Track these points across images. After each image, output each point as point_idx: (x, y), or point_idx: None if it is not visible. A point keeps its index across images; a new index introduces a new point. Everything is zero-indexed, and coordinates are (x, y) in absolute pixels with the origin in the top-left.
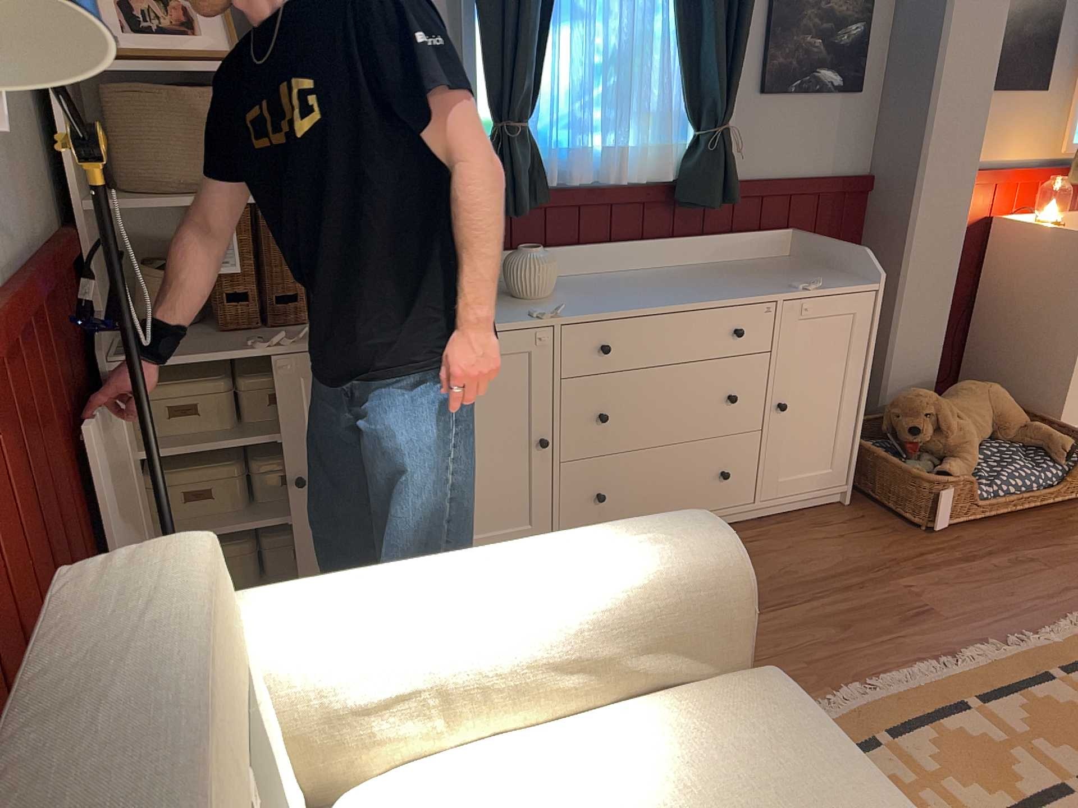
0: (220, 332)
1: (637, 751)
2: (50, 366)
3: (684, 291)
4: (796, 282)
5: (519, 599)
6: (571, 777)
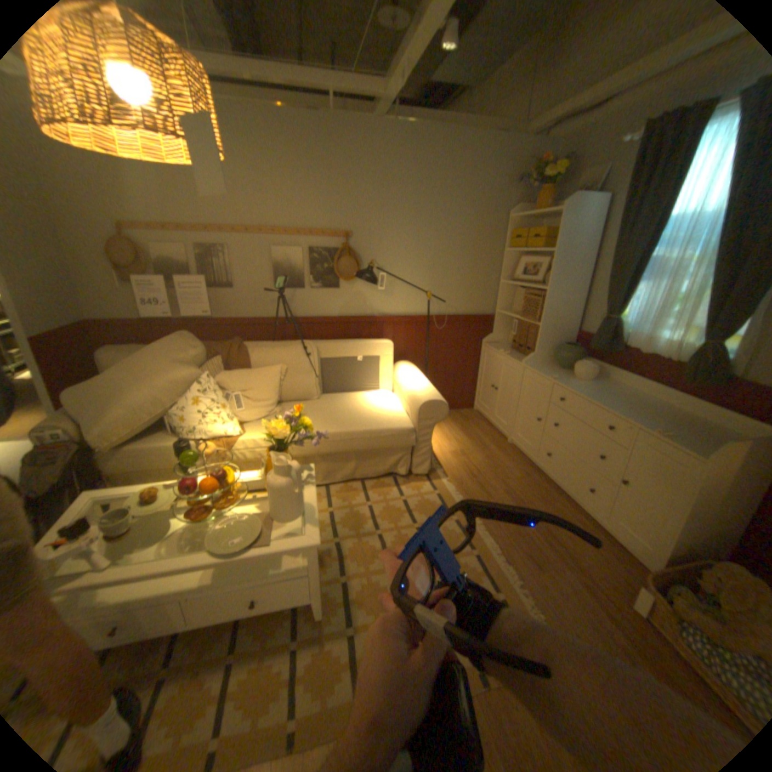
0: (510, 348)
1: (391, 410)
2: (454, 333)
3: (618, 404)
4: (667, 431)
5: (409, 383)
6: (387, 405)
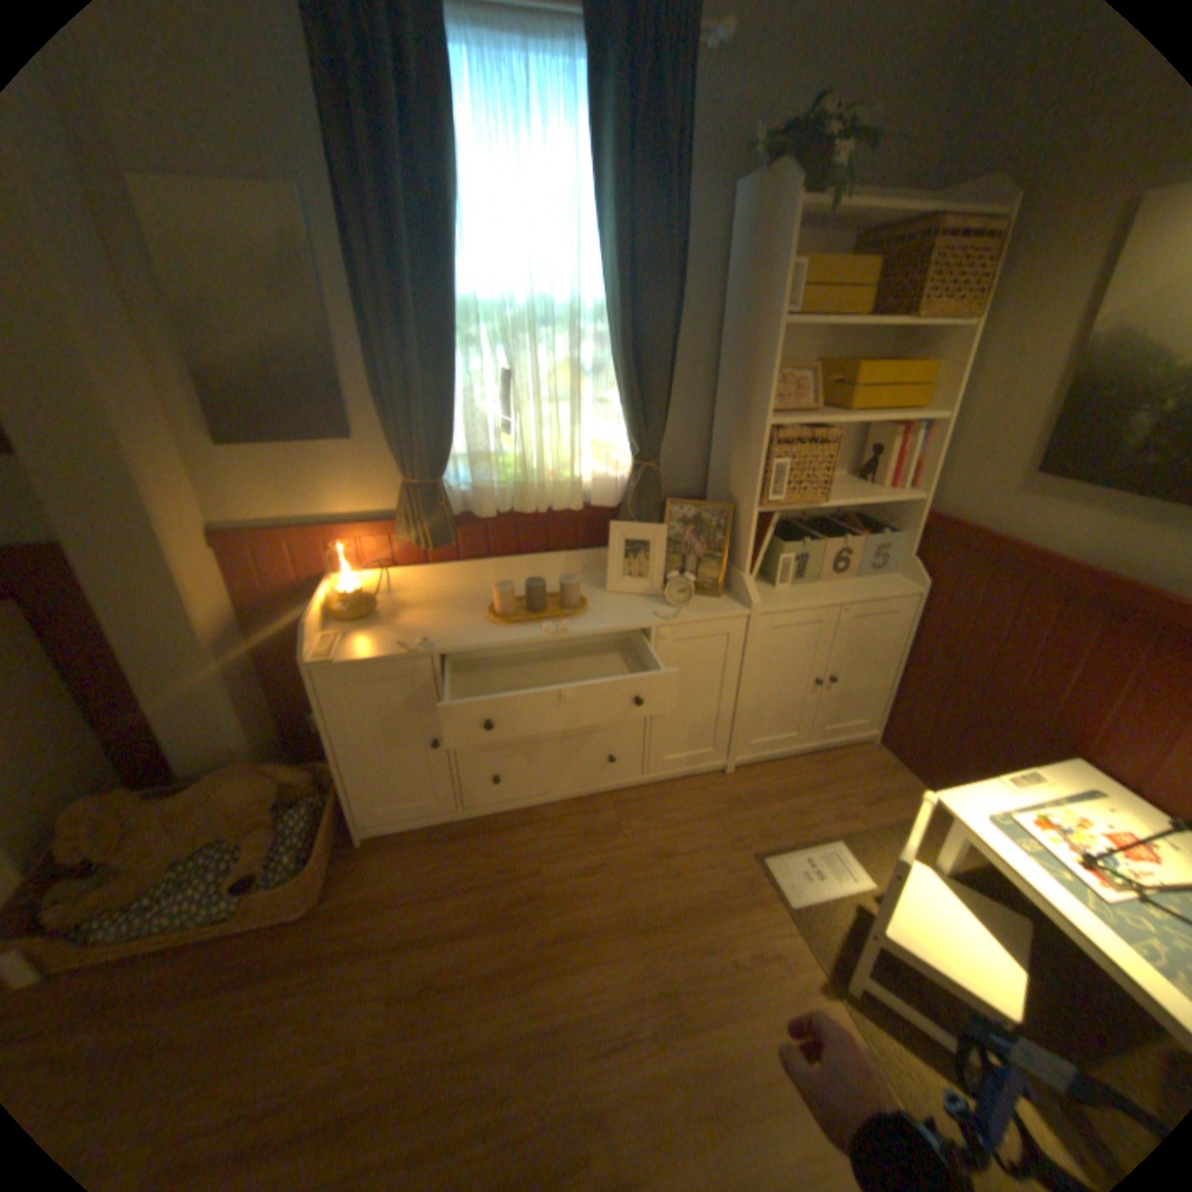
0: None
1: None
2: None
3: None
4: None
5: None
6: None
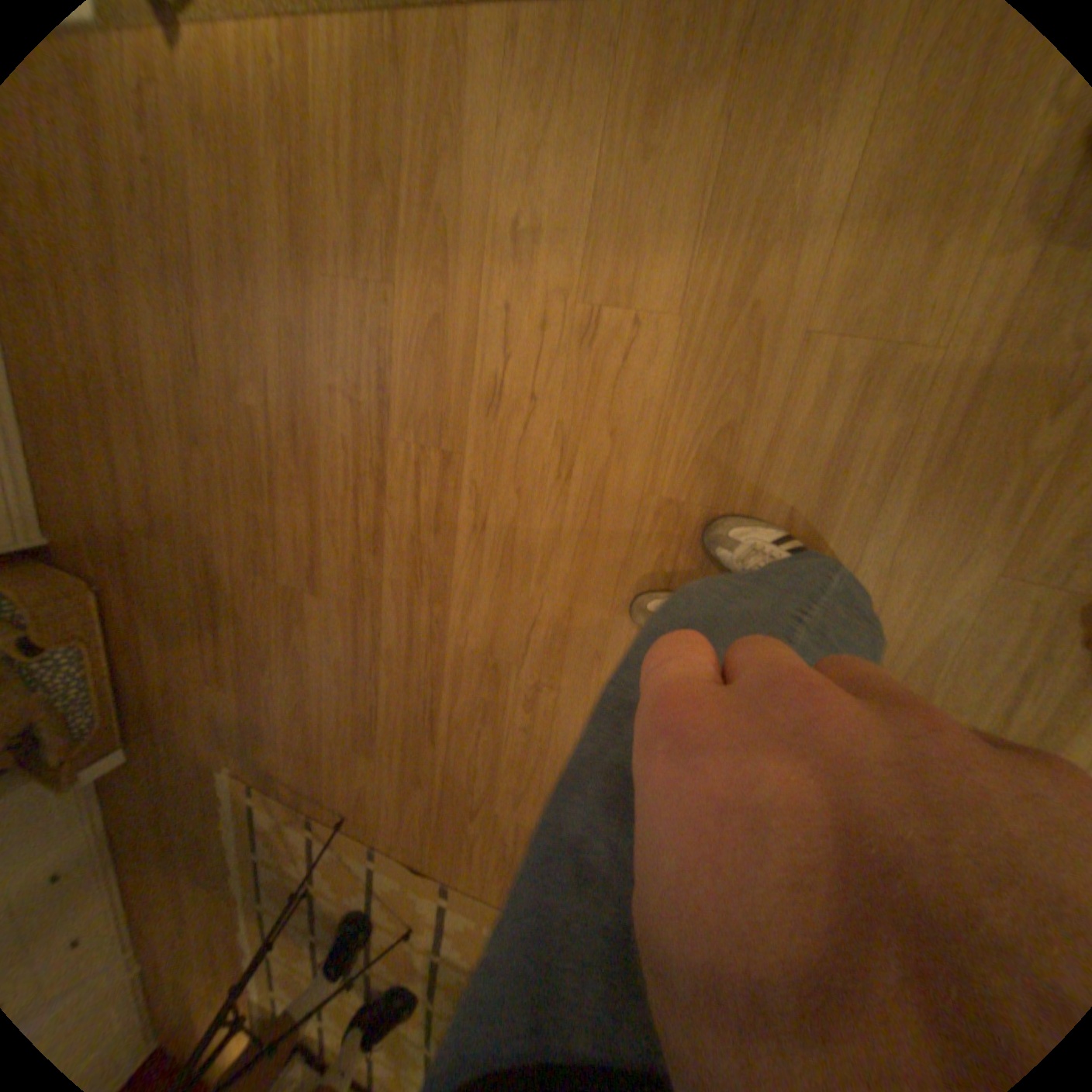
0: None
1: None
2: None
3: None
4: None
5: None
6: None
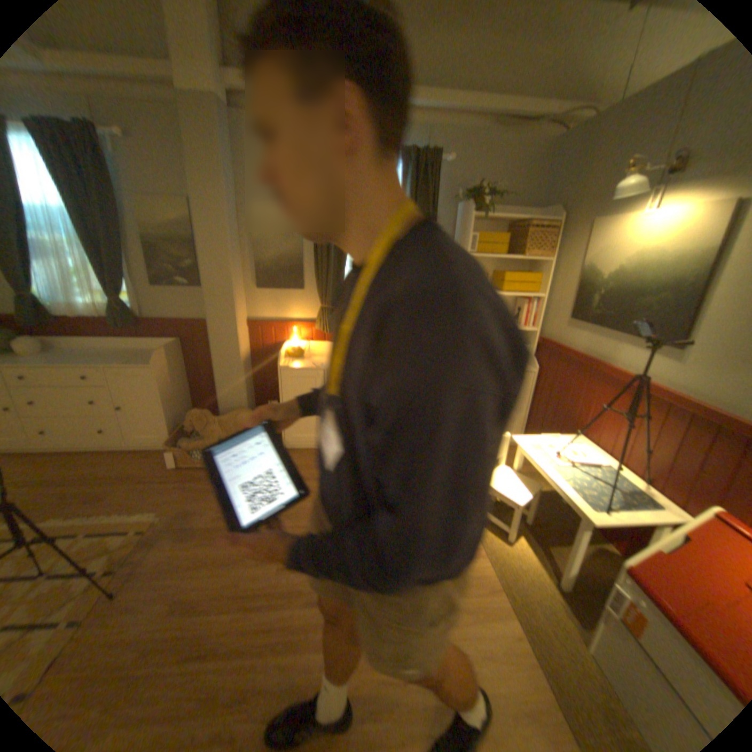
0: None
1: None
2: None
3: (76, 361)
4: (120, 362)
5: None
6: None
